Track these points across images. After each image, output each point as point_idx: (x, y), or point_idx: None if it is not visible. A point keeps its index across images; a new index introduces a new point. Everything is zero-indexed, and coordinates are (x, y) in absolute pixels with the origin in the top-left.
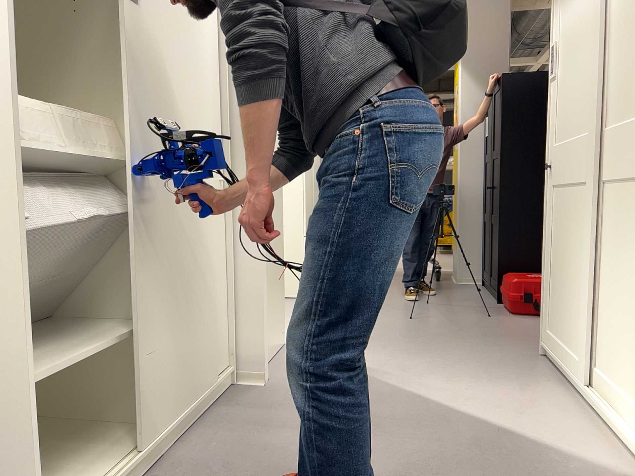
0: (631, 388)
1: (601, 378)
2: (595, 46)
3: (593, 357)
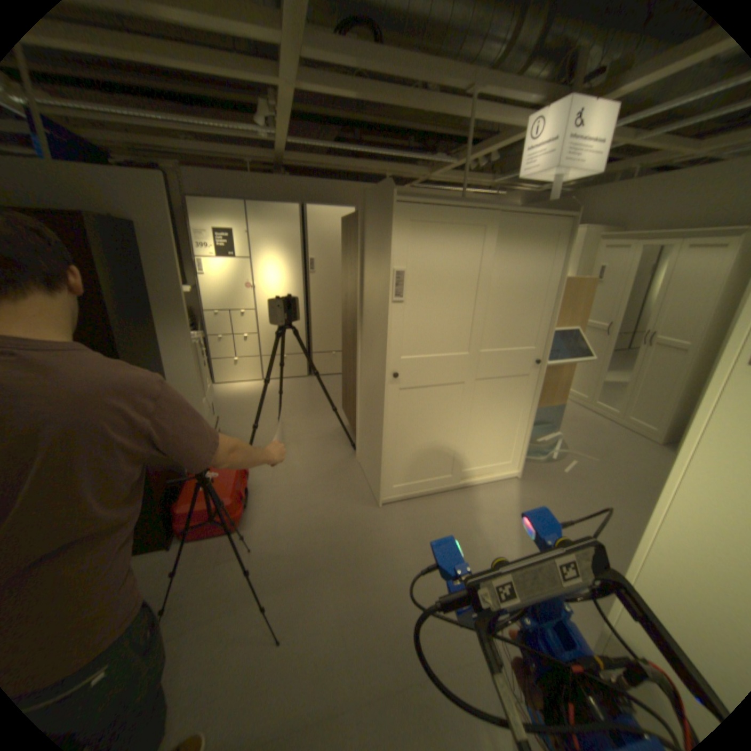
0: (500, 459)
1: (474, 471)
2: (486, 301)
3: (464, 466)
